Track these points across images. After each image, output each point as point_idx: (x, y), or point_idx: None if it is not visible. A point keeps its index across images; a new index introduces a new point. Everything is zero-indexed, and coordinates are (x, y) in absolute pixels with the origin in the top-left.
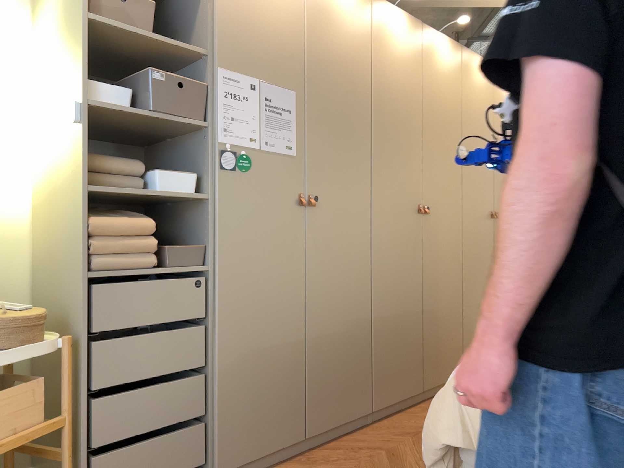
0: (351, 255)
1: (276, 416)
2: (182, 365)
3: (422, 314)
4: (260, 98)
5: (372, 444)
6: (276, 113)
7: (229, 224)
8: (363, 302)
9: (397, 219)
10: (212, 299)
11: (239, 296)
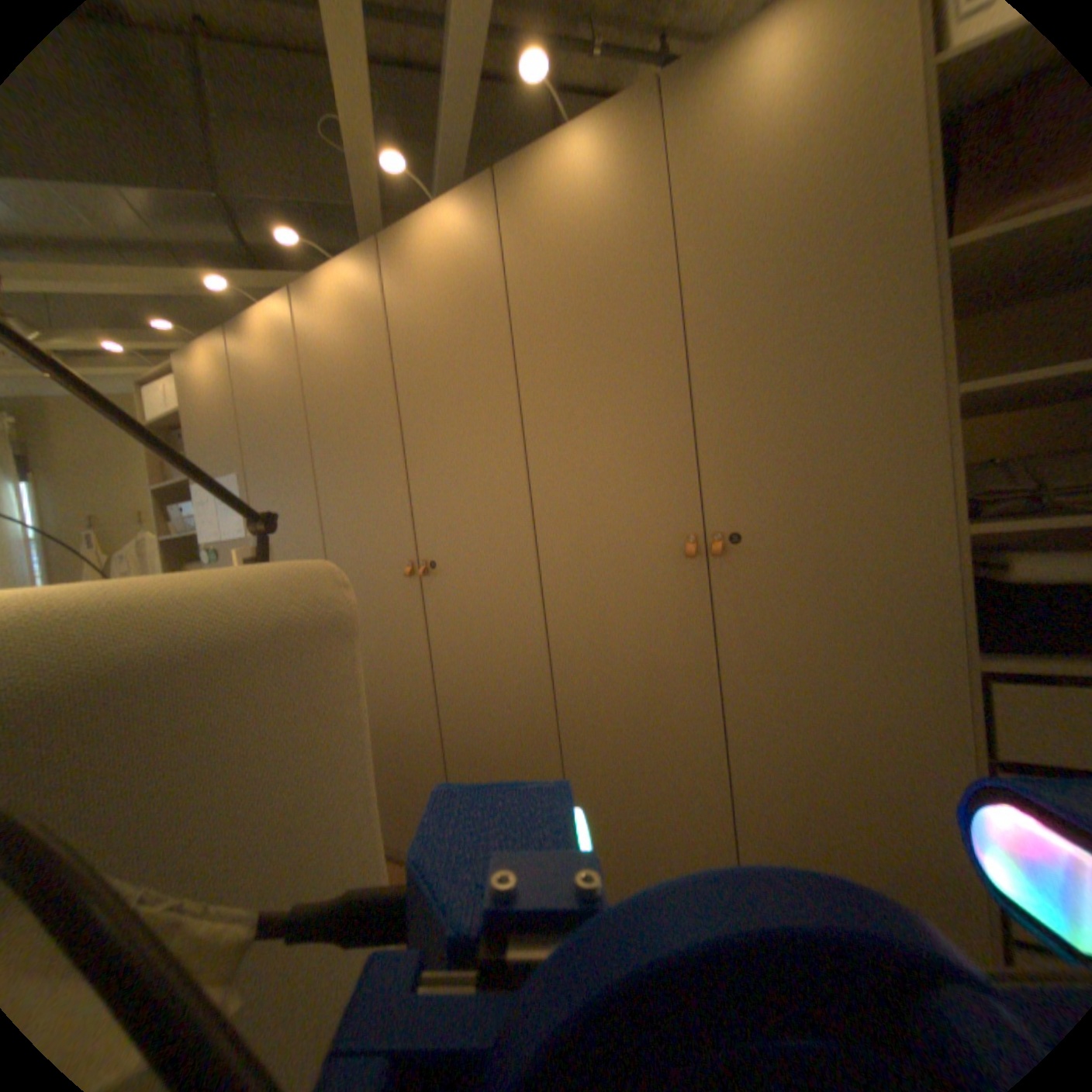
0: None
1: None
2: None
3: (444, 744)
4: None
5: None
6: None
7: None
8: None
9: (366, 589)
10: None
11: None
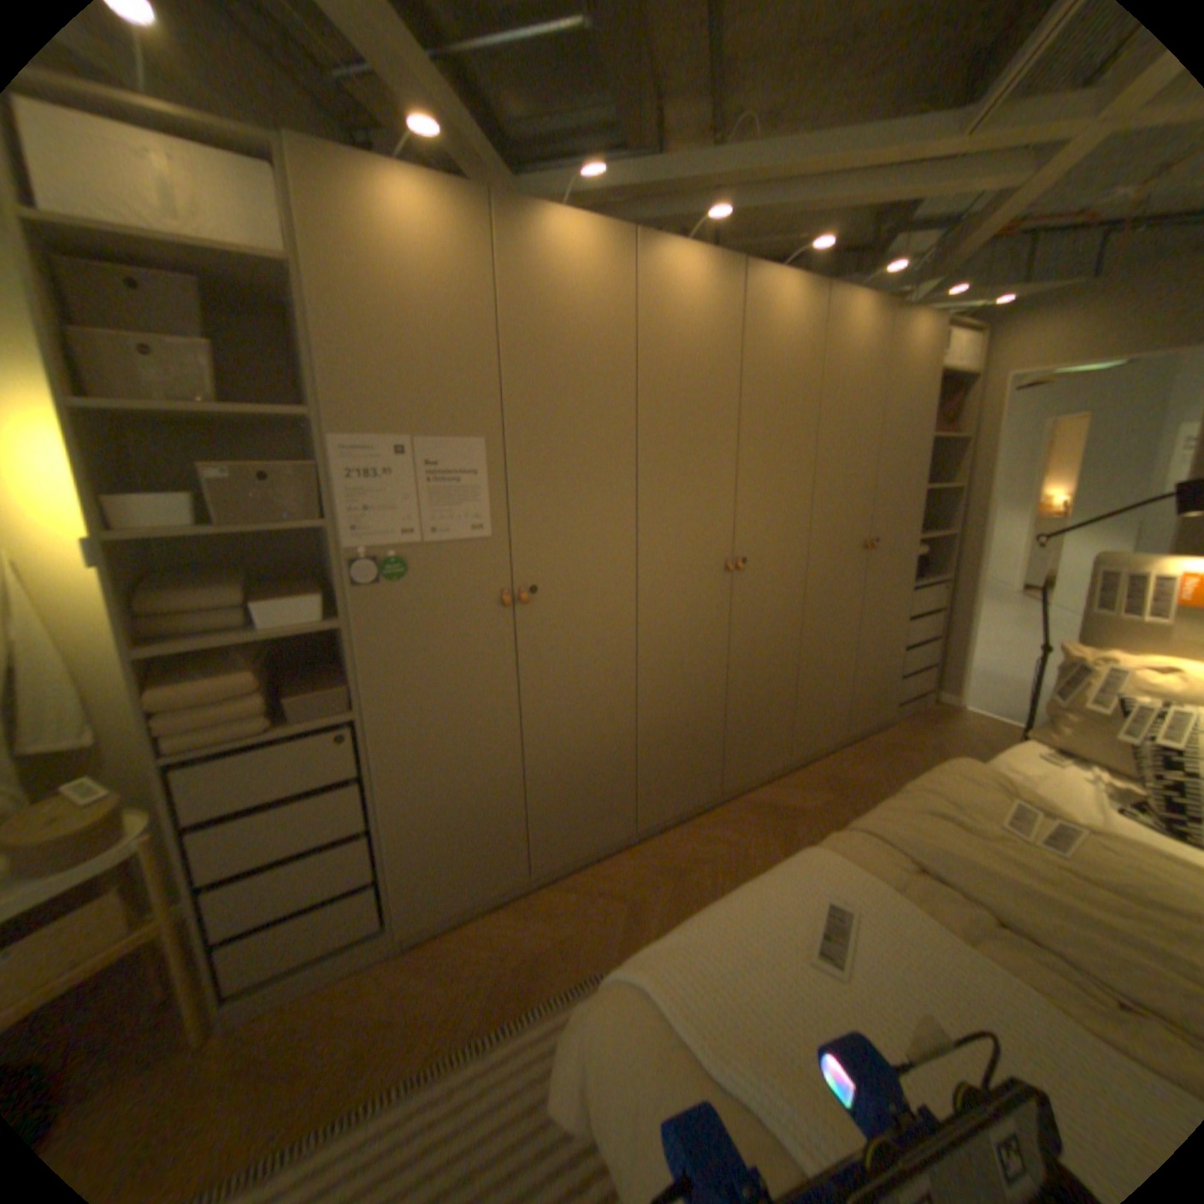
0: (598, 655)
1: (483, 865)
2: (332, 835)
3: (725, 704)
4: (416, 465)
5: (620, 887)
6: (449, 482)
7: (381, 657)
8: (620, 710)
9: (681, 590)
10: (368, 753)
11: (409, 743)
